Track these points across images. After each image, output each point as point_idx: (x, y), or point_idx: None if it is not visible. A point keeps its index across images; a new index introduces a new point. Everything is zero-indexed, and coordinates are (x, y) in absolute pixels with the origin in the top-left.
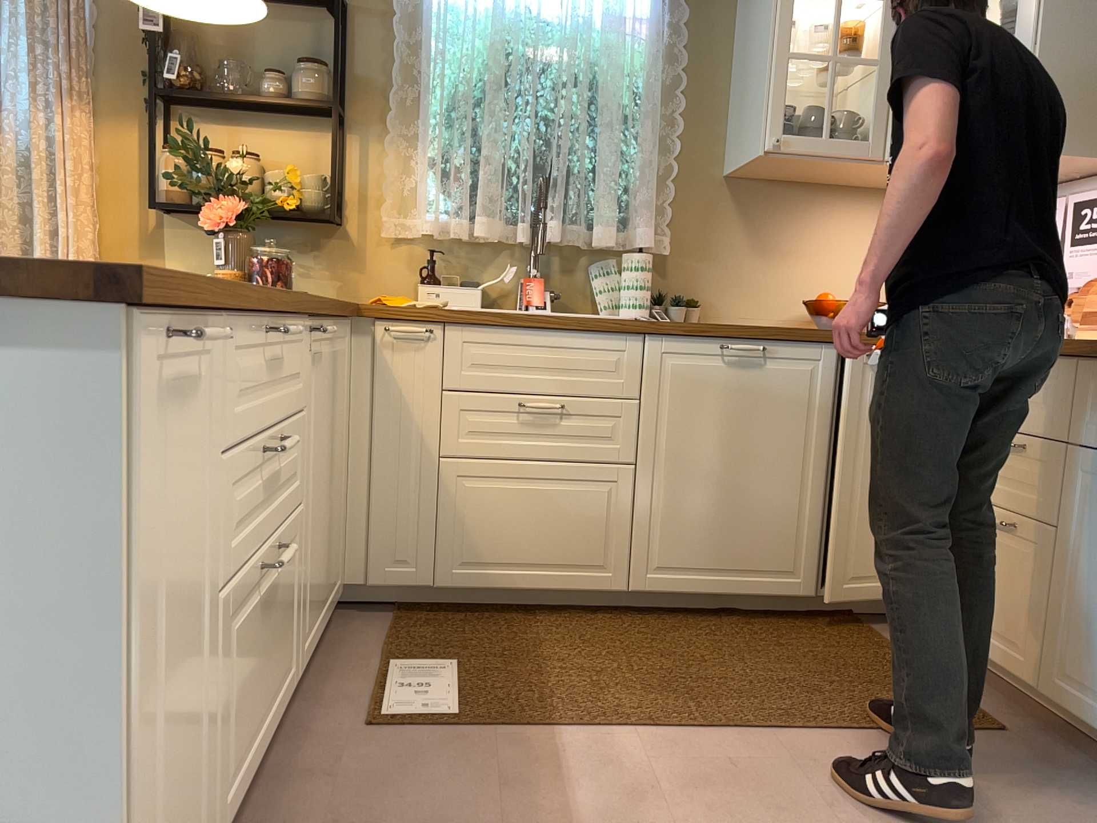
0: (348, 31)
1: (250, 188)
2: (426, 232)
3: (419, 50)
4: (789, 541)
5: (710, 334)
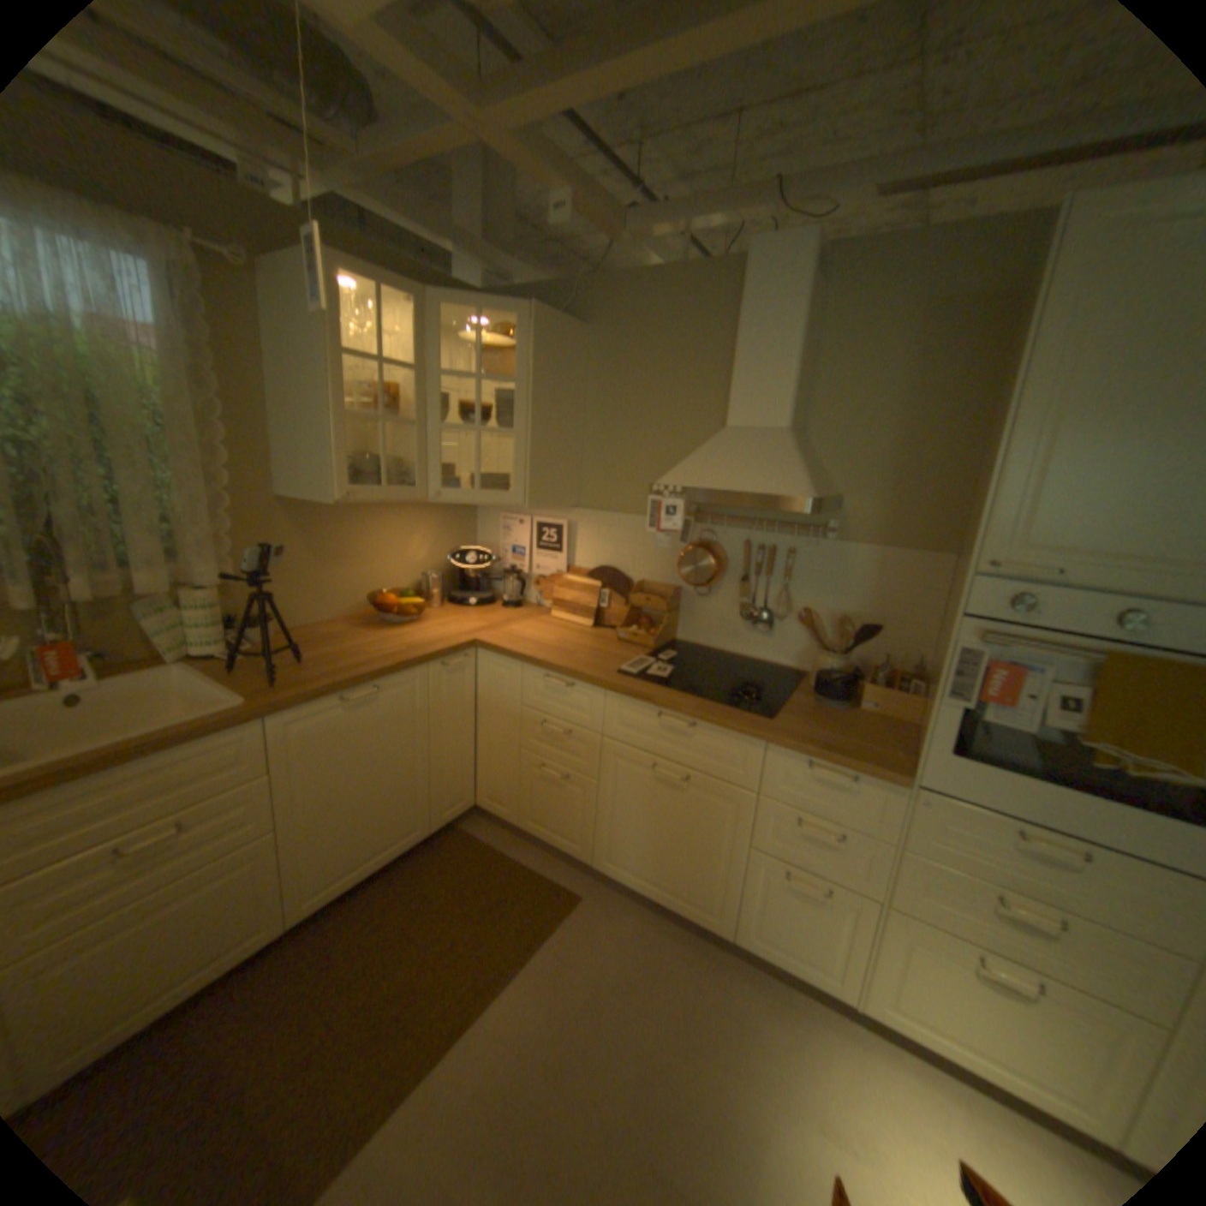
0: None
1: None
2: None
3: None
4: (408, 813)
5: (328, 697)
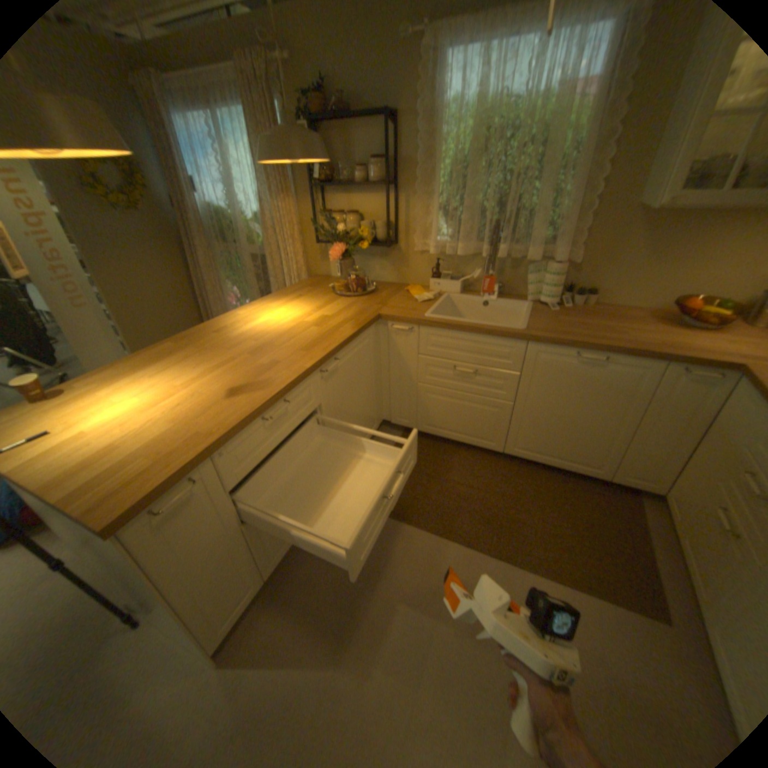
0: (396, 128)
1: (347, 237)
2: (431, 253)
3: (433, 134)
4: (599, 455)
5: (569, 346)
